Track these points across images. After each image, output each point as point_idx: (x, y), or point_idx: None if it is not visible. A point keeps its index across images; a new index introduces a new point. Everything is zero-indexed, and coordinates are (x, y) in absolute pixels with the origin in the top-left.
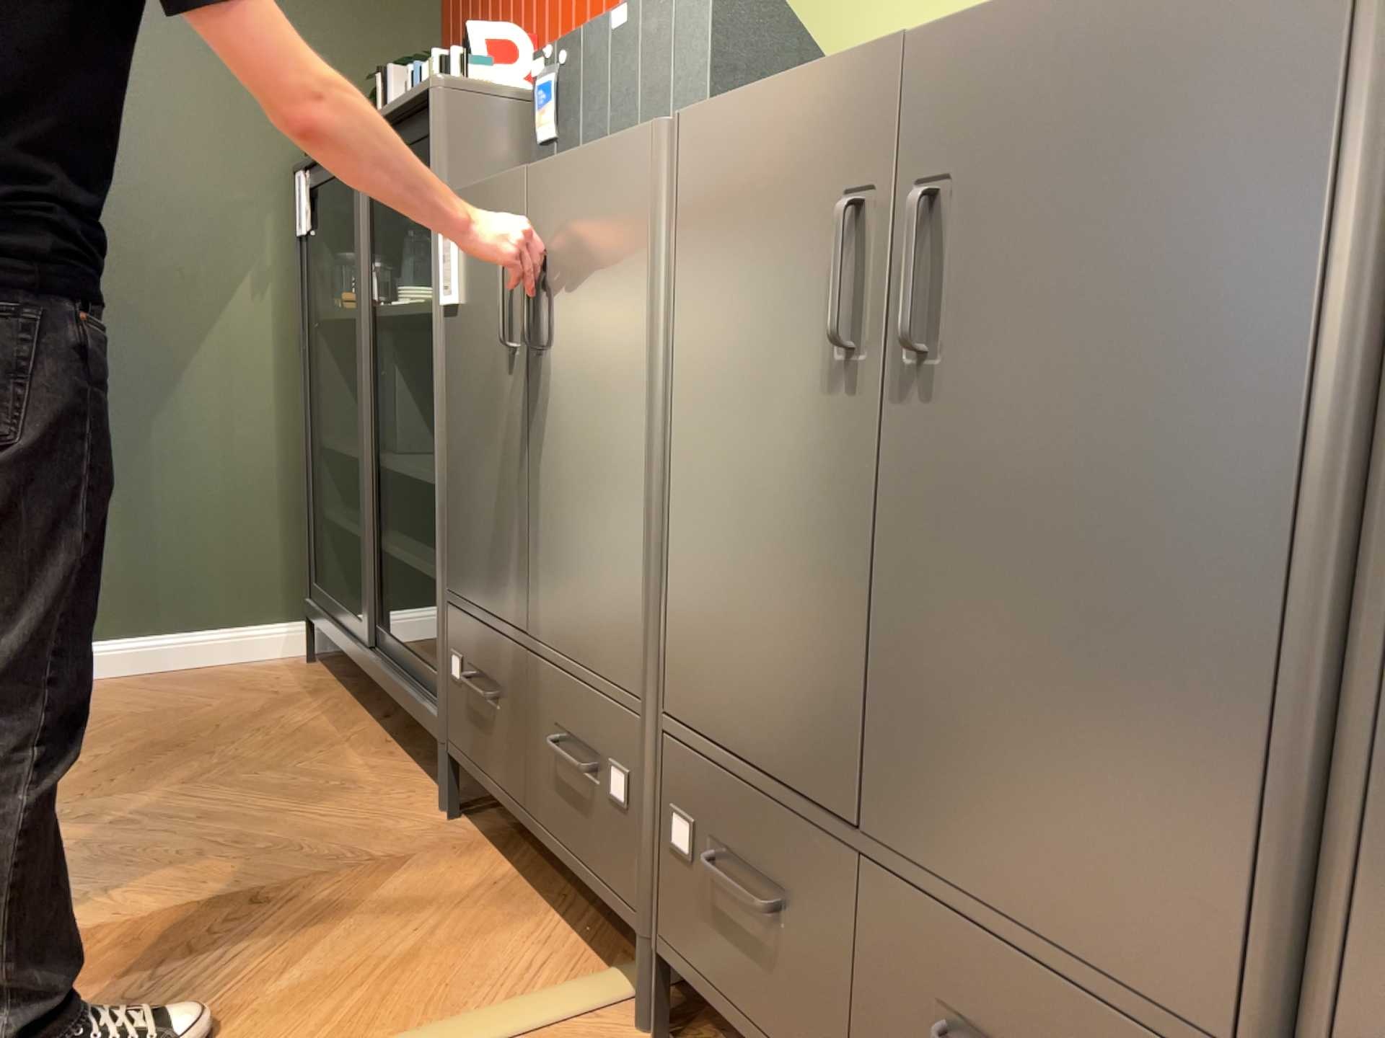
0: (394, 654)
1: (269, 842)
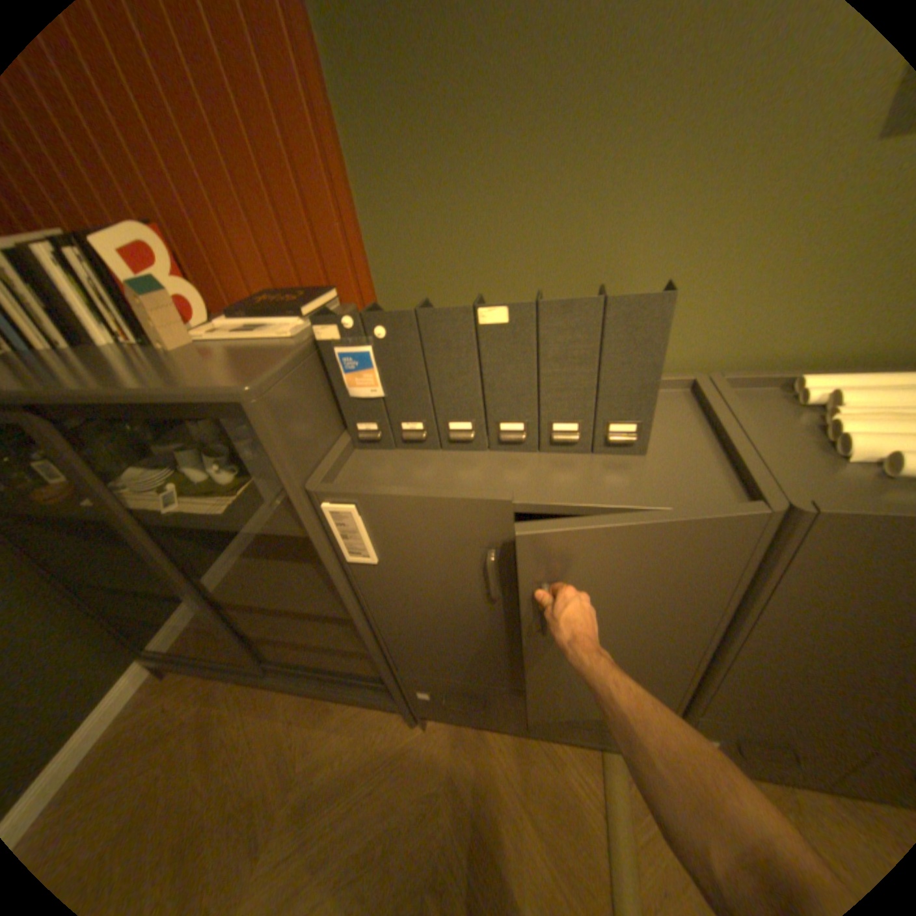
0: (300, 676)
1: (376, 843)
